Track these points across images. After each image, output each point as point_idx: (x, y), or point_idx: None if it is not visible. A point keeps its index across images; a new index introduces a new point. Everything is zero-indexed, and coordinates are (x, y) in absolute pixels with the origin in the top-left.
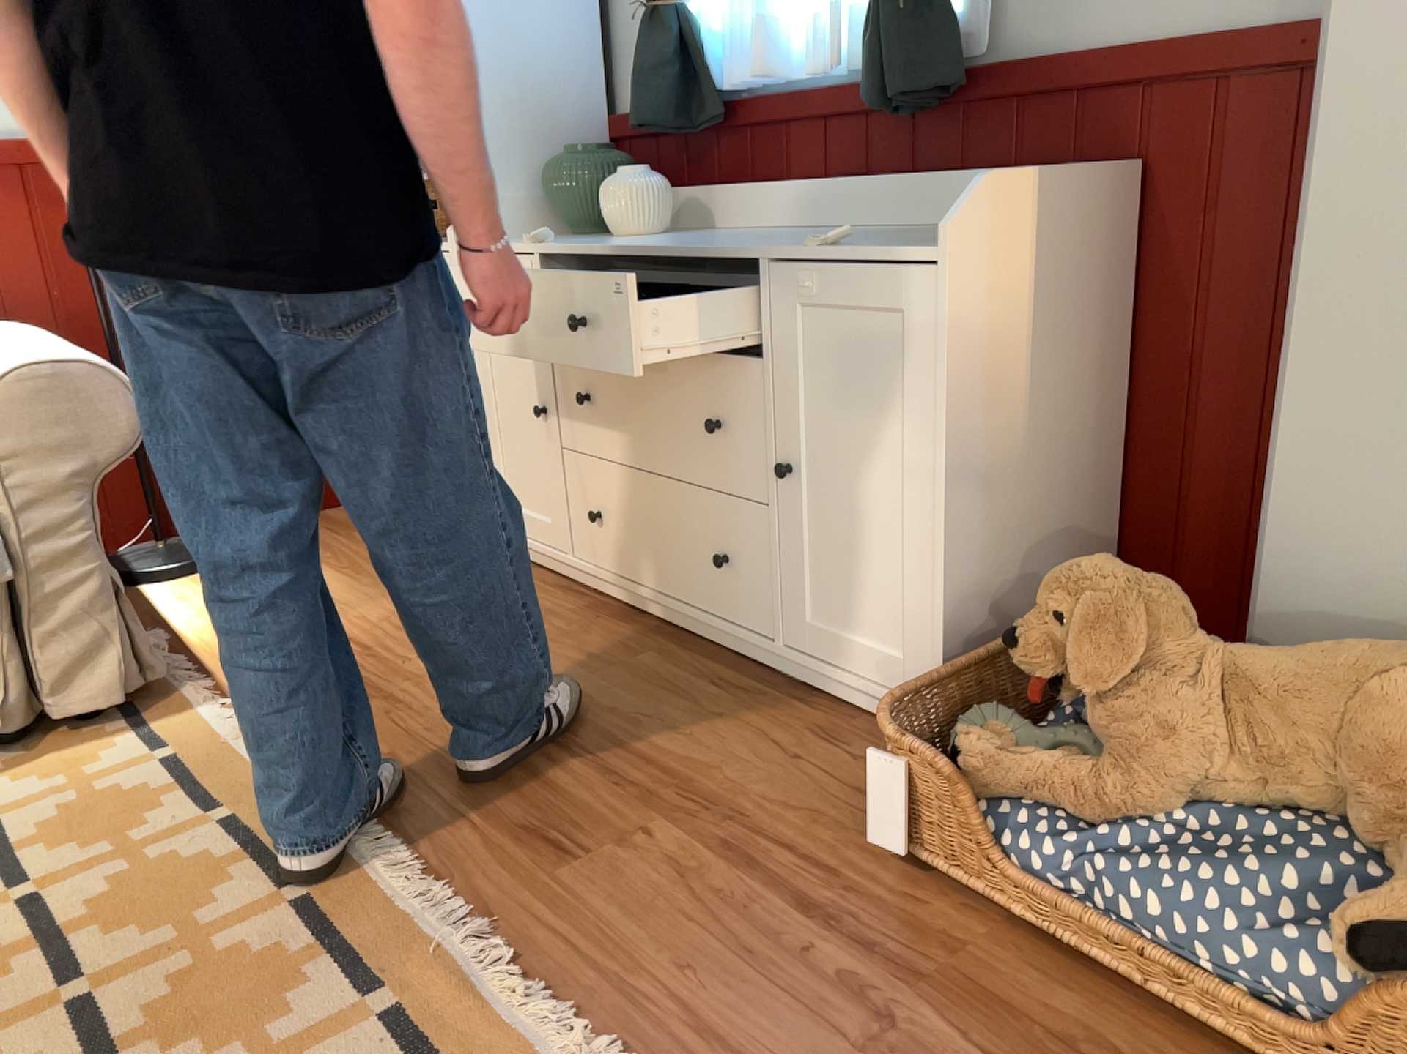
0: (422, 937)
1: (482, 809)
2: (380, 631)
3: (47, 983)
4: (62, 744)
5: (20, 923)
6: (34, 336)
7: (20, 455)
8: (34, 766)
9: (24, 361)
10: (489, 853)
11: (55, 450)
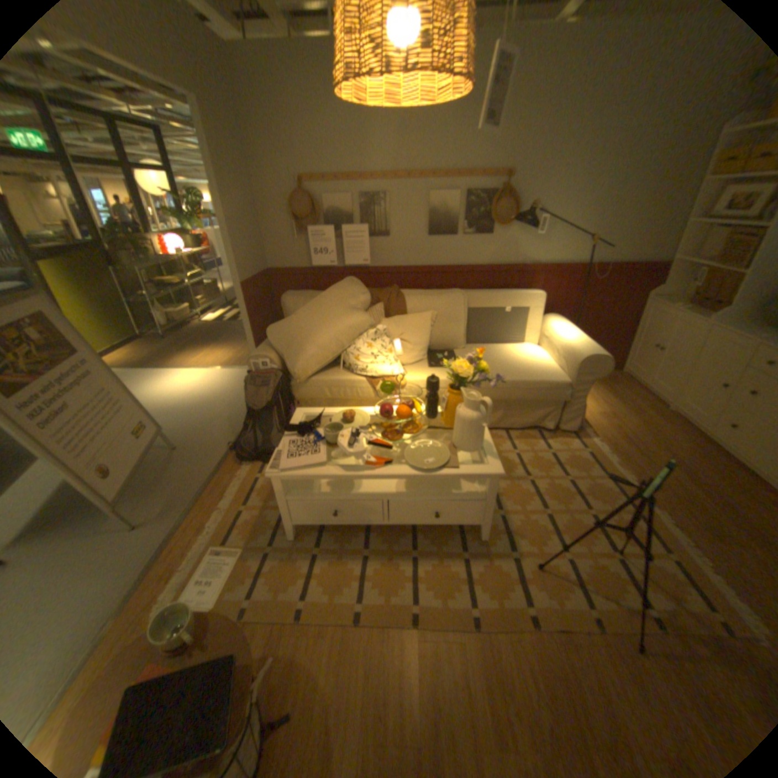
0: (680, 545)
1: (689, 513)
2: (637, 431)
3: (584, 507)
4: (559, 436)
5: (571, 487)
6: (572, 328)
7: (581, 374)
8: (556, 441)
9: (589, 351)
10: (694, 529)
11: (589, 374)
